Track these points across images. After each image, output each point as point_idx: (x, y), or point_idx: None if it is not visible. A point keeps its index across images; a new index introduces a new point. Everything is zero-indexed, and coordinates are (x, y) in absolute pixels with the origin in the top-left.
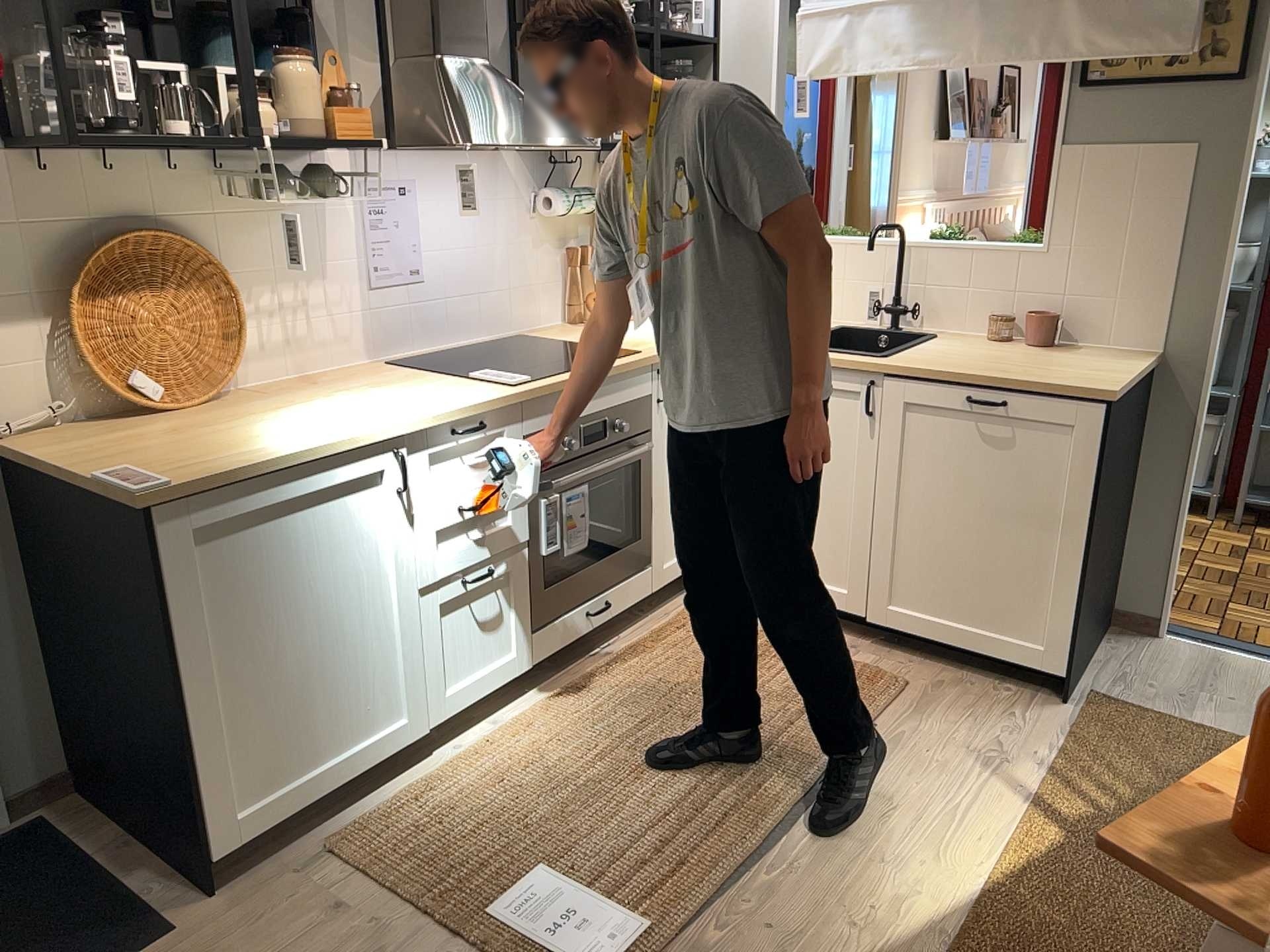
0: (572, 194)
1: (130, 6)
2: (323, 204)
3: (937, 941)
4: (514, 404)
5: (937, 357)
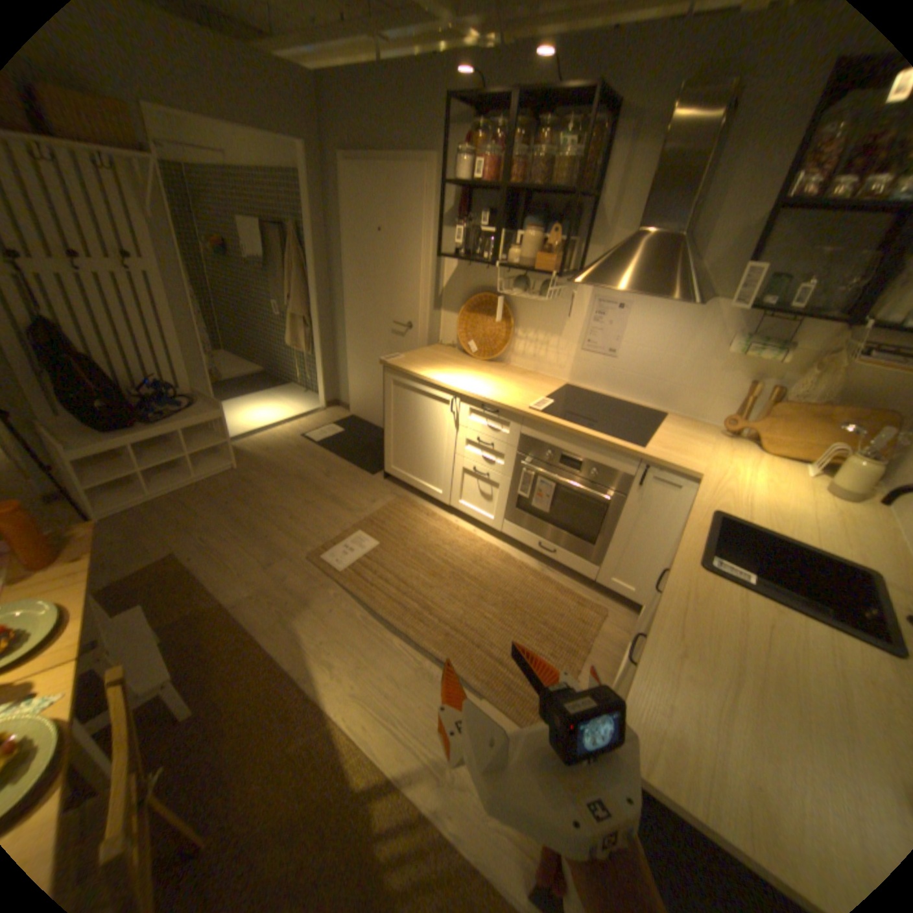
0: (755, 341)
1: (514, 205)
2: (570, 301)
3: (301, 677)
4: (516, 414)
5: (738, 616)
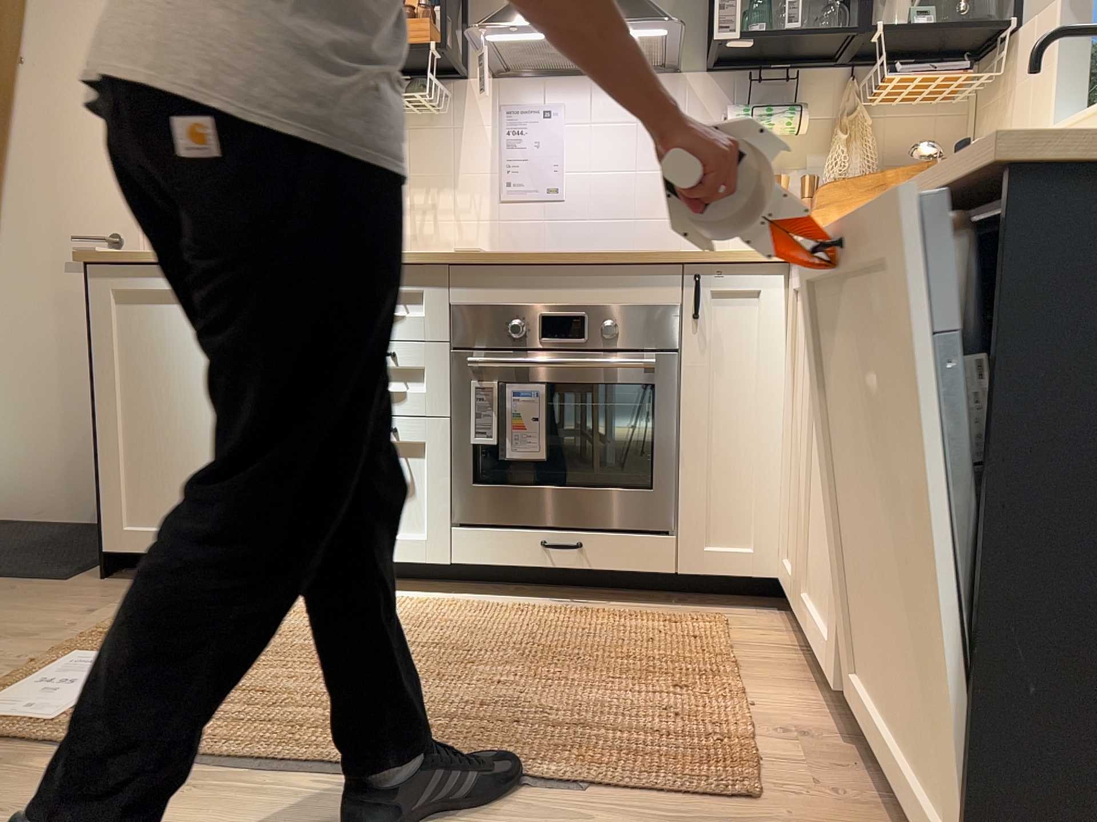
0: (754, 109)
1: None
2: (459, 123)
3: None
4: (435, 266)
5: None
